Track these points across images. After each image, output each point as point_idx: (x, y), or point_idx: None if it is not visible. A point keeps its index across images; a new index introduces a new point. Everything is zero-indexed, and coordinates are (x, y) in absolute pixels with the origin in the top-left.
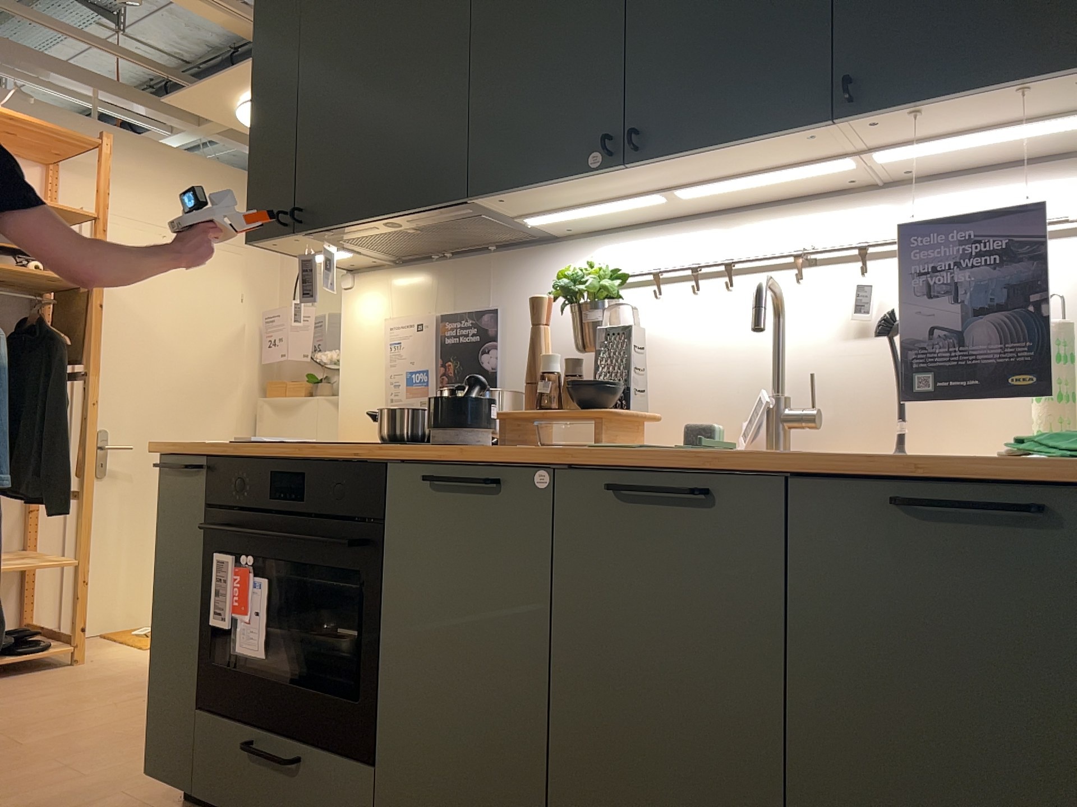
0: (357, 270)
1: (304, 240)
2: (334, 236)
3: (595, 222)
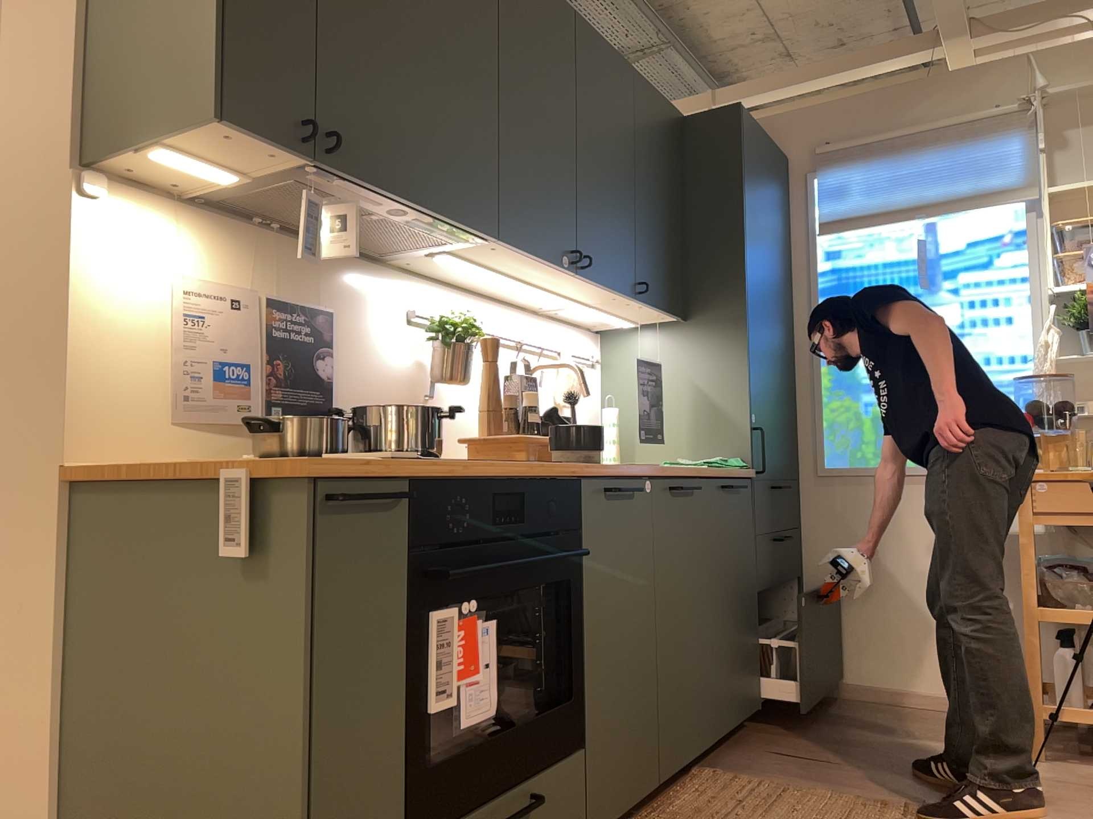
0: (106, 173)
1: (277, 159)
2: (331, 183)
3: (429, 266)
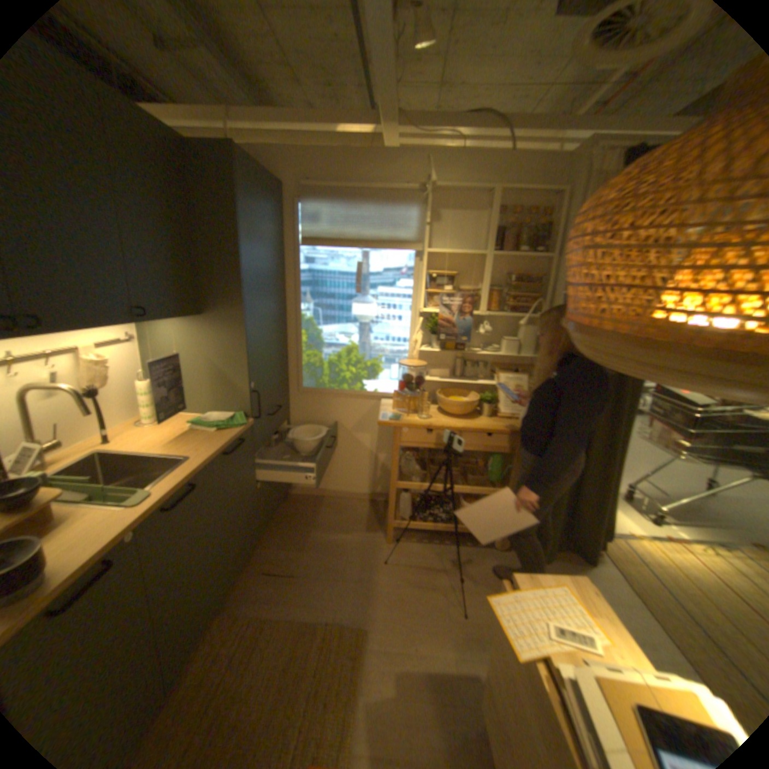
0: None
1: None
2: None
3: None
